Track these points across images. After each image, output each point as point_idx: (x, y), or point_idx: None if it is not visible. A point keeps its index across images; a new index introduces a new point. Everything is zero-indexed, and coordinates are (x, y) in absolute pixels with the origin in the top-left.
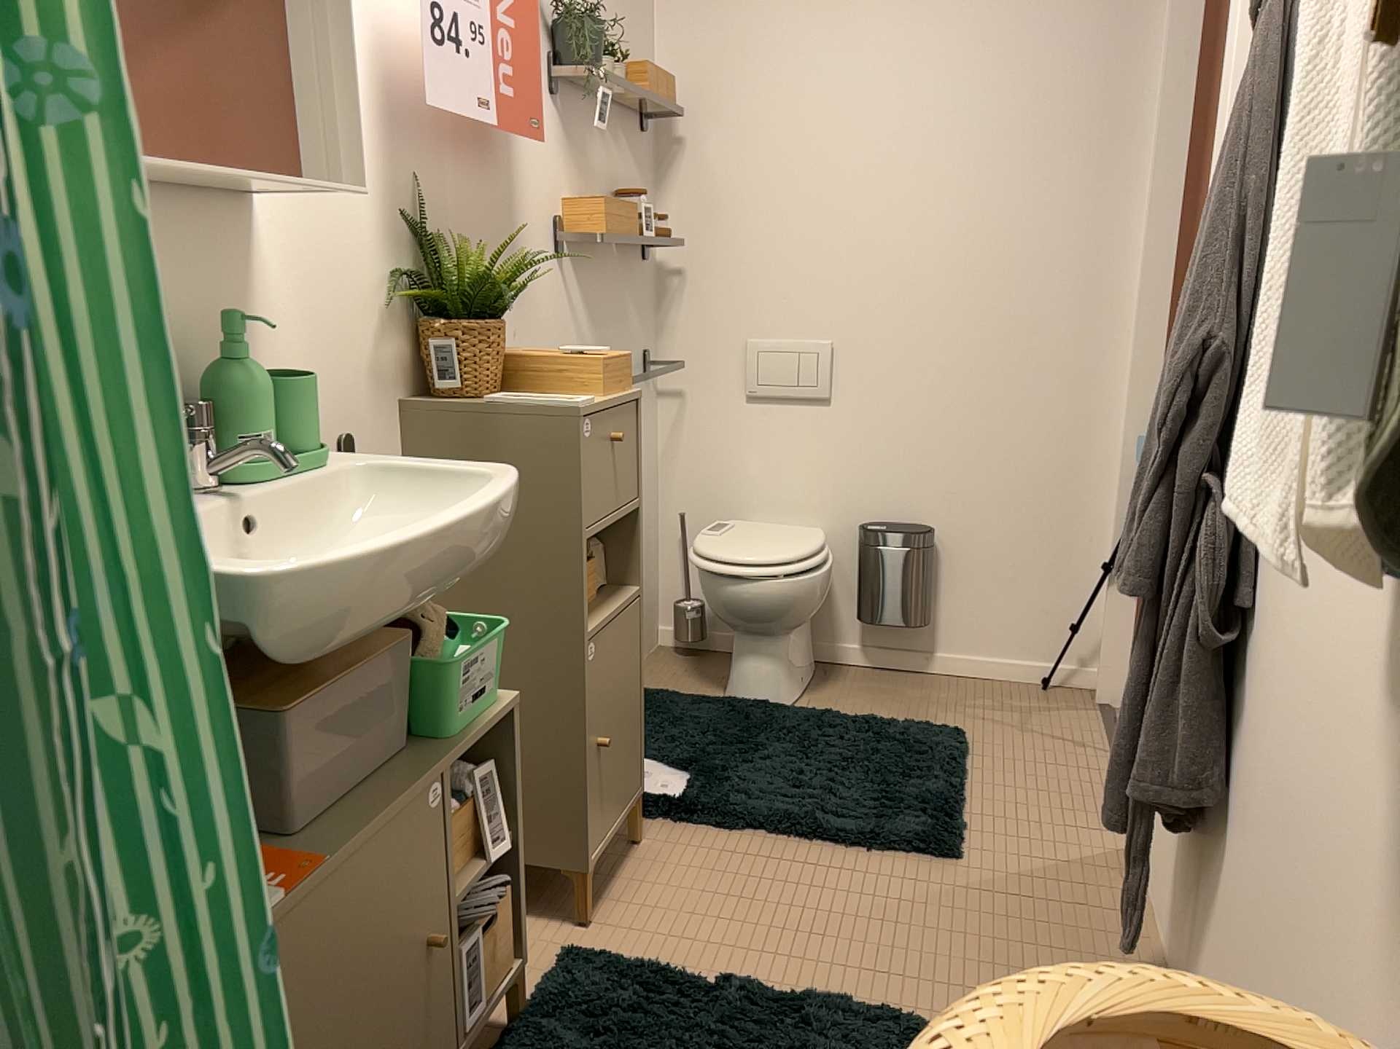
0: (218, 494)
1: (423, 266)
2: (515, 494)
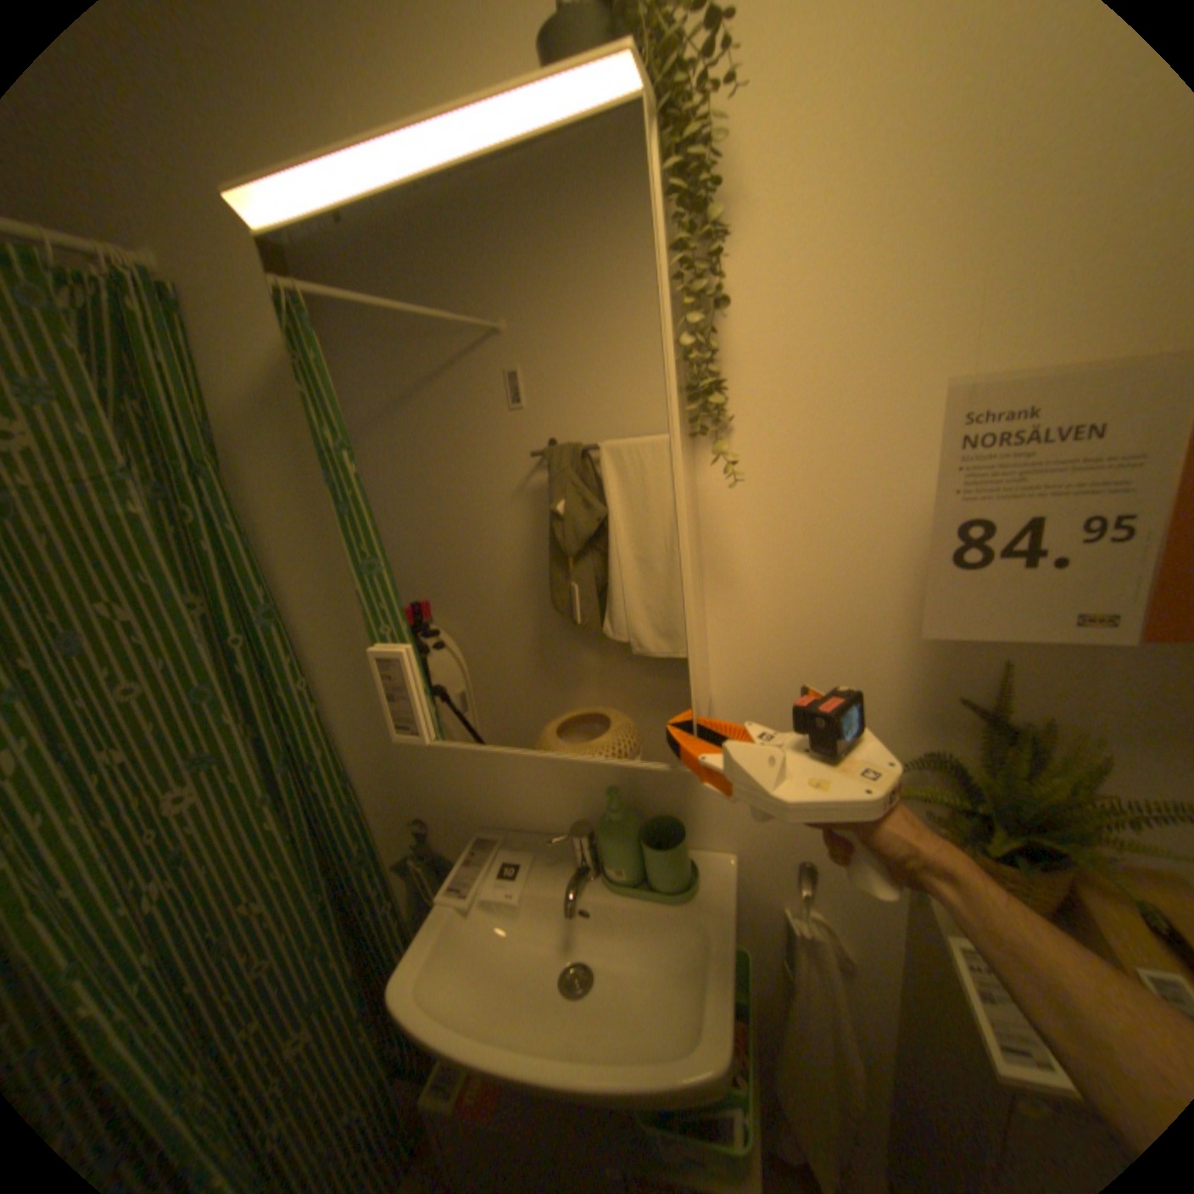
0: (566, 883)
1: (978, 744)
2: (728, 1082)
